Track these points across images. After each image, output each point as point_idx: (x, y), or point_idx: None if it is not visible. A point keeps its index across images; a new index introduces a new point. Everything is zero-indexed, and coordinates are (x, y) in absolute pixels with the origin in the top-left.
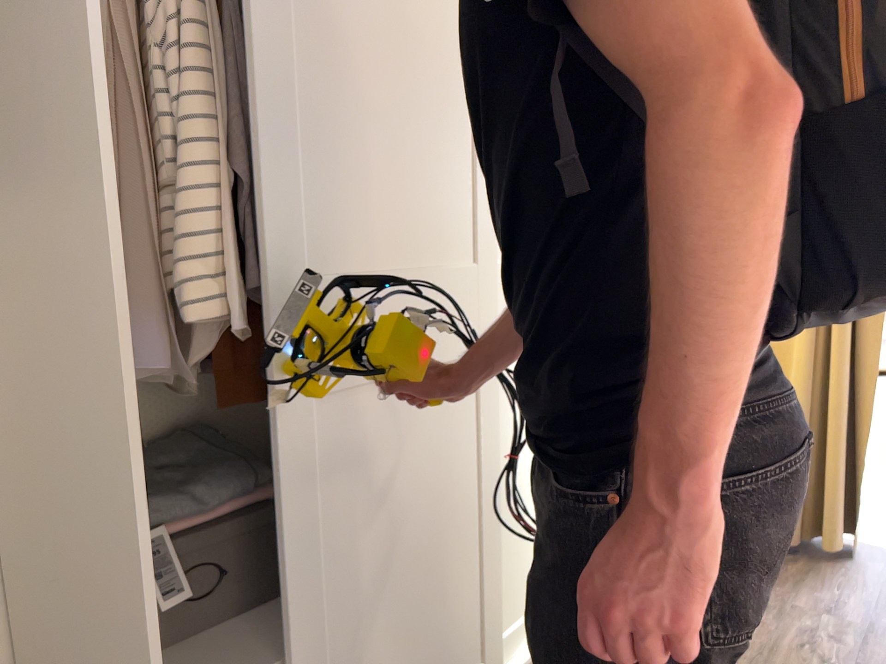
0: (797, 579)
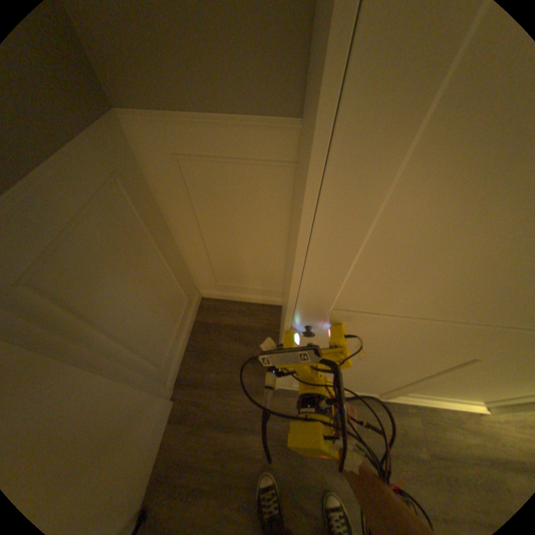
0: None
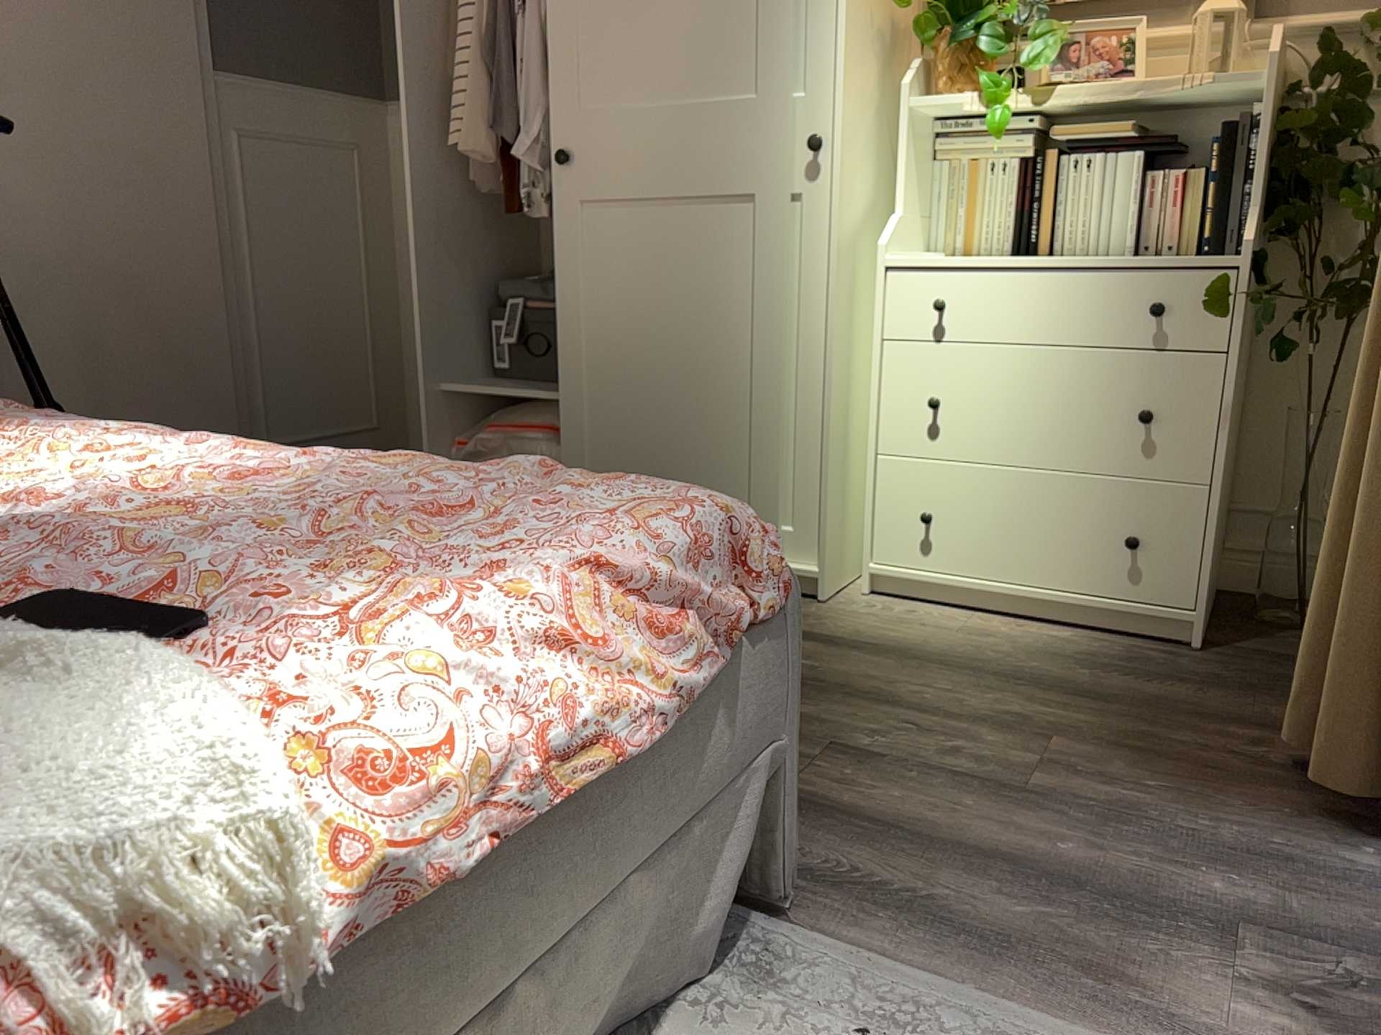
0: (1182, 763)
